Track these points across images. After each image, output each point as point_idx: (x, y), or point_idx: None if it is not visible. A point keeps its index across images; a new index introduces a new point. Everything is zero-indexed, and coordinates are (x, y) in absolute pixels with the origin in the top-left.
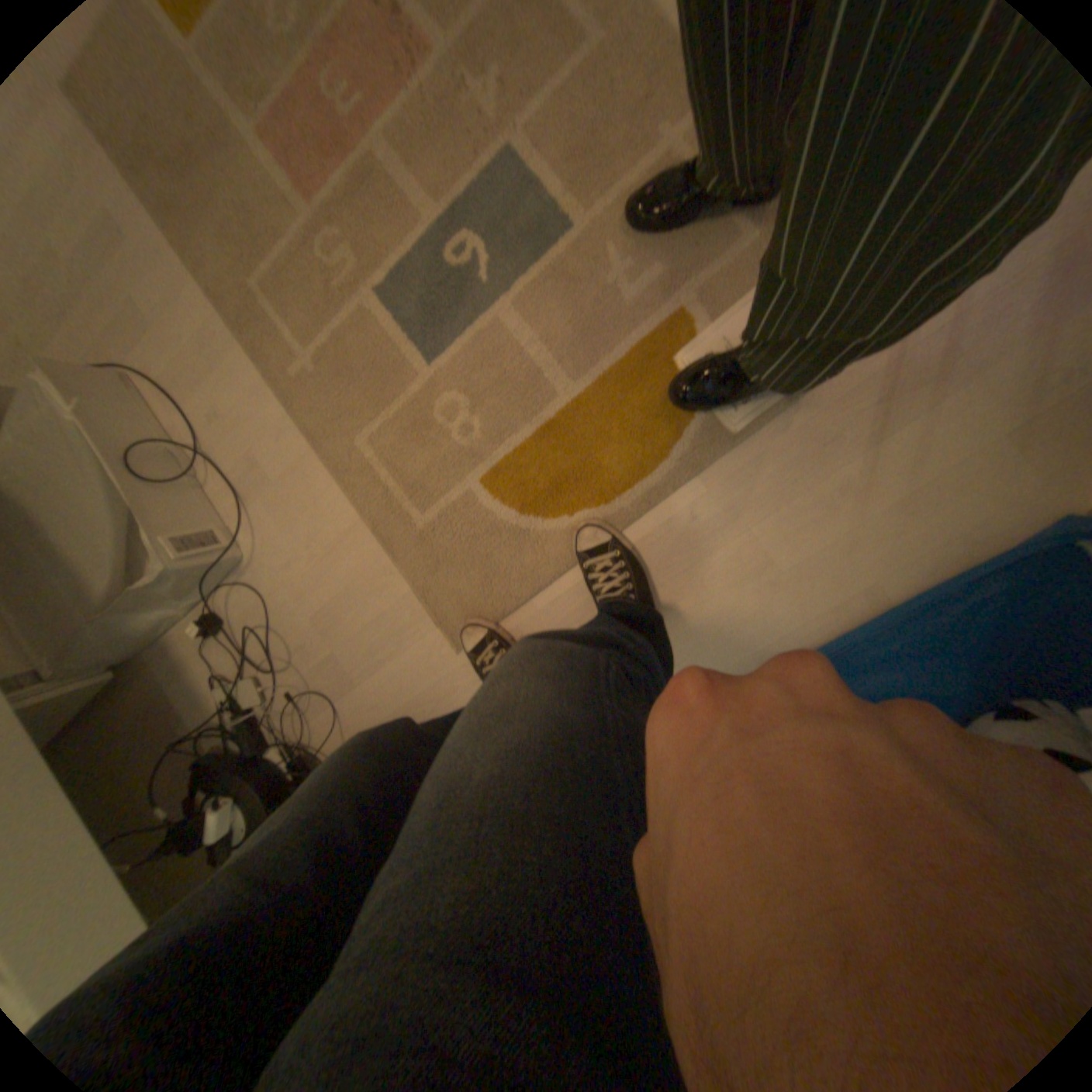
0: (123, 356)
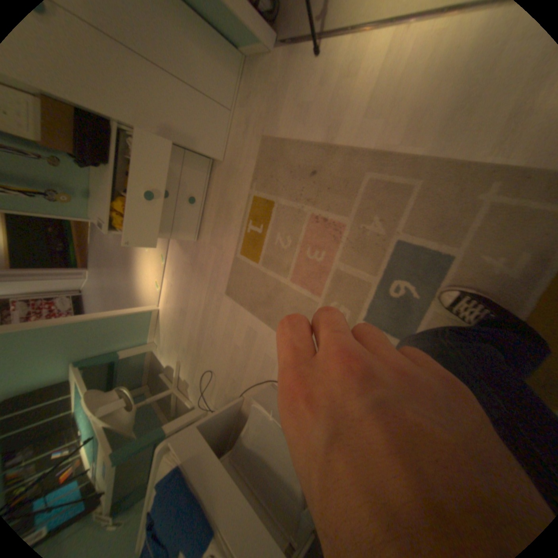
0: (270, 375)
